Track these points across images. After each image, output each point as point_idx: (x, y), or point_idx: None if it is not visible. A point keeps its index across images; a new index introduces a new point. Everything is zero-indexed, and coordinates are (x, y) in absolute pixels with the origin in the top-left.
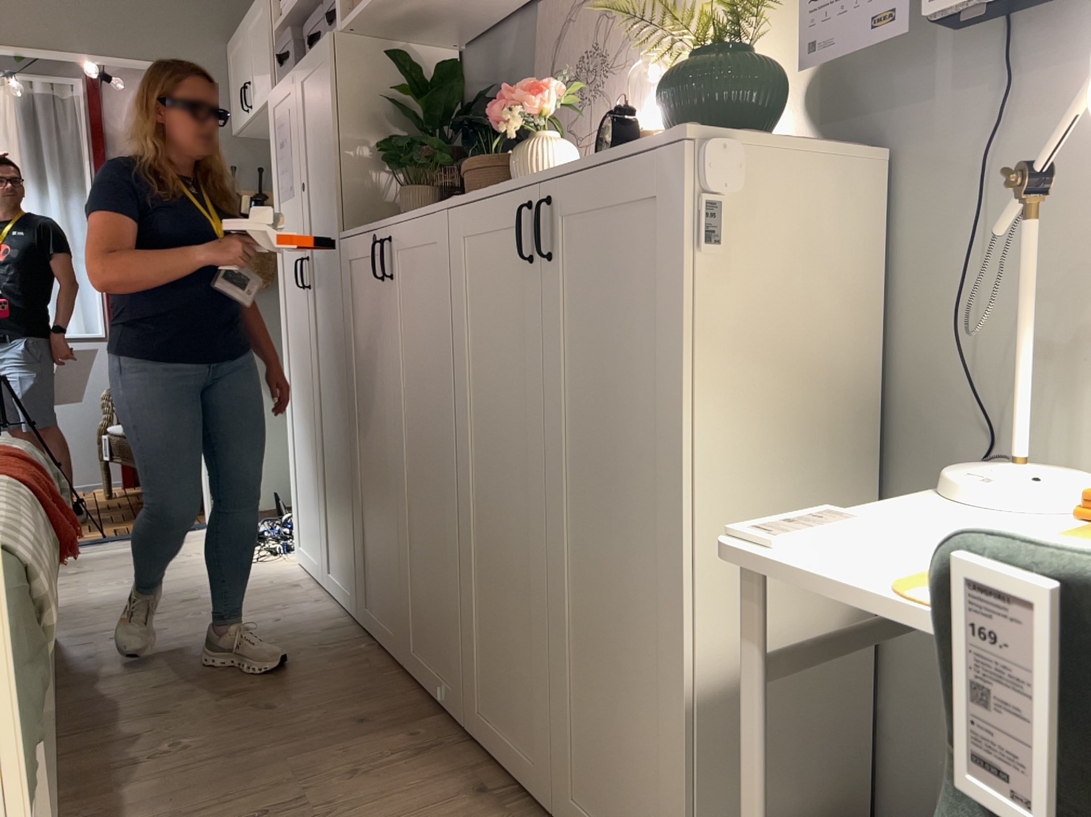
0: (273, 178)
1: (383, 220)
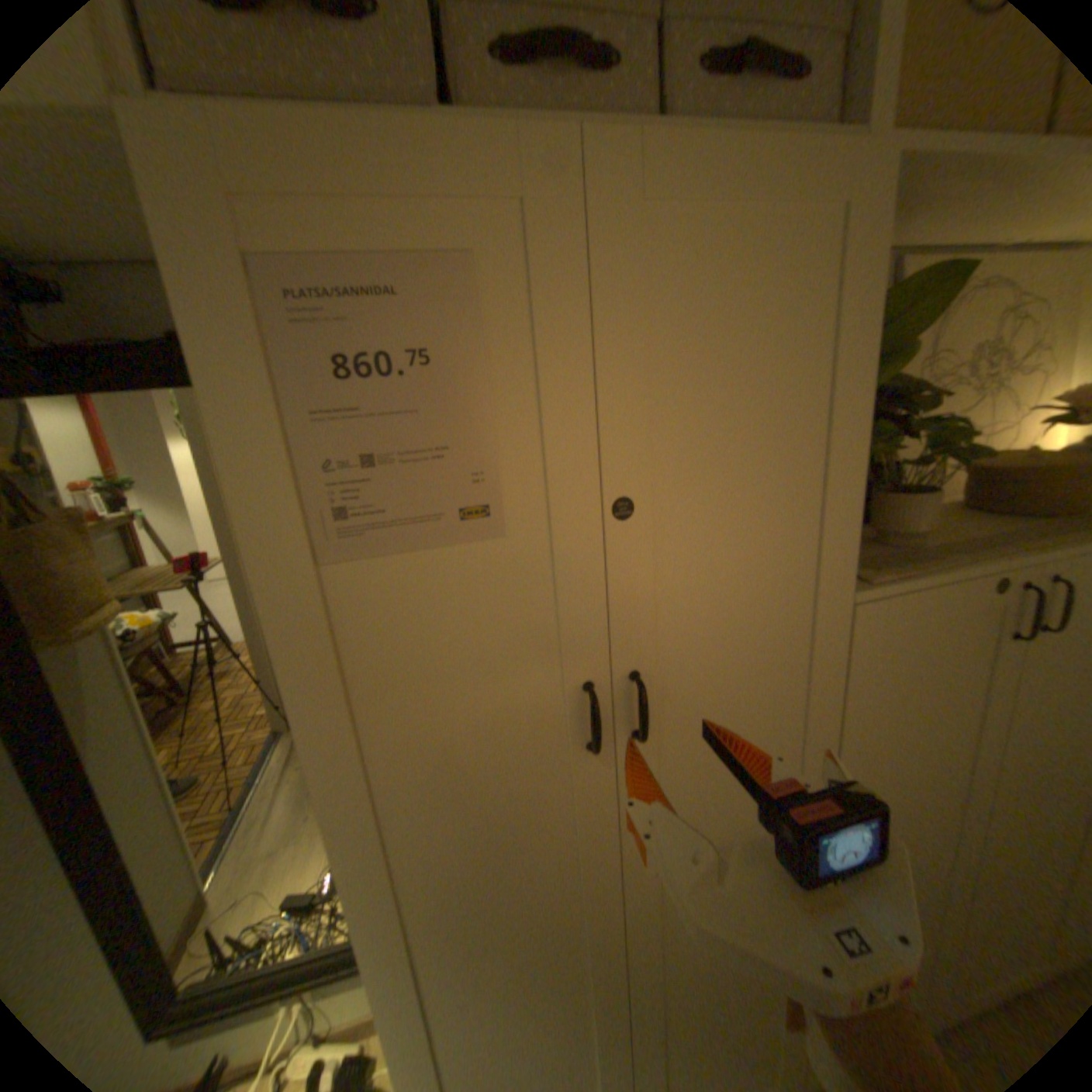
0: (252, 478)
1: (1013, 554)
